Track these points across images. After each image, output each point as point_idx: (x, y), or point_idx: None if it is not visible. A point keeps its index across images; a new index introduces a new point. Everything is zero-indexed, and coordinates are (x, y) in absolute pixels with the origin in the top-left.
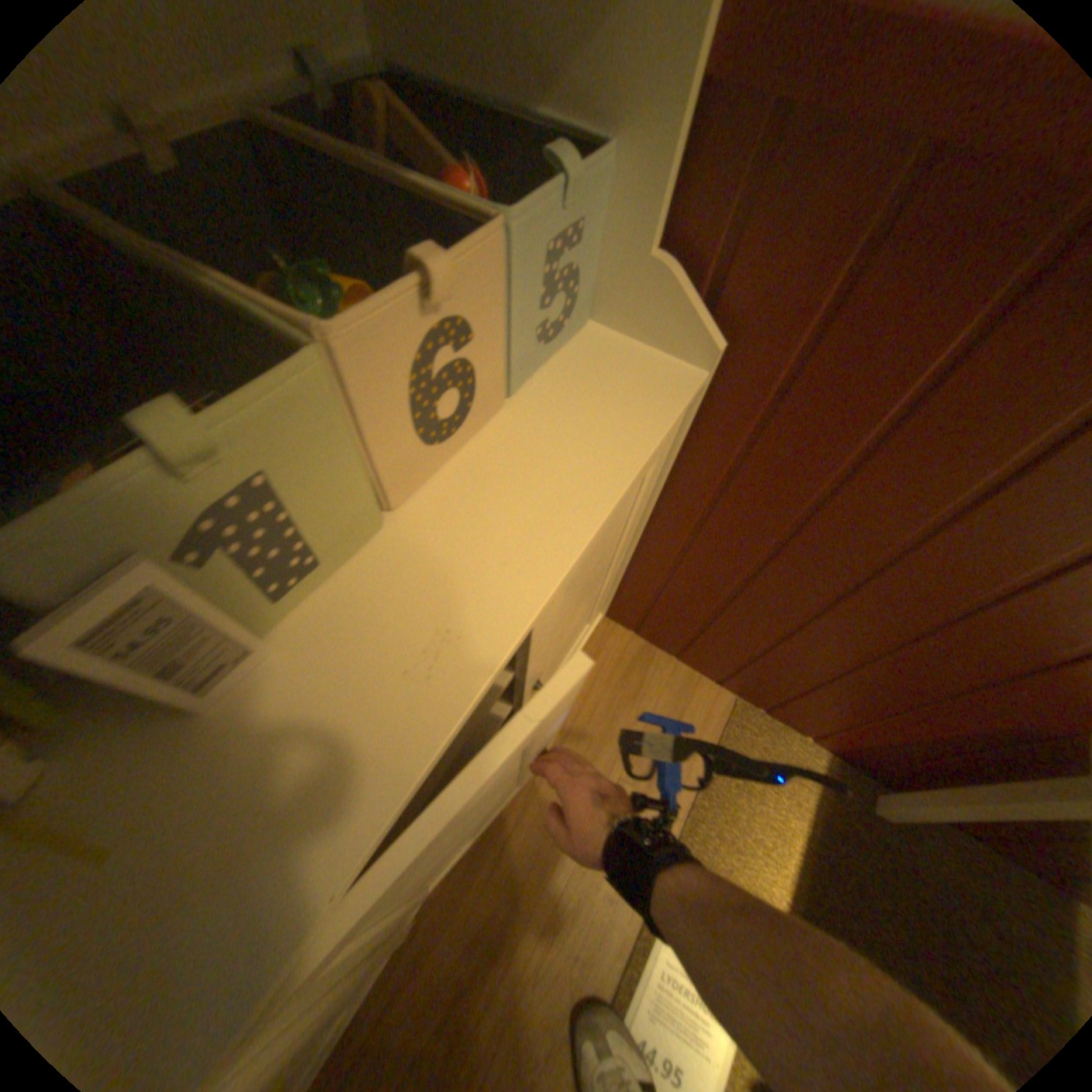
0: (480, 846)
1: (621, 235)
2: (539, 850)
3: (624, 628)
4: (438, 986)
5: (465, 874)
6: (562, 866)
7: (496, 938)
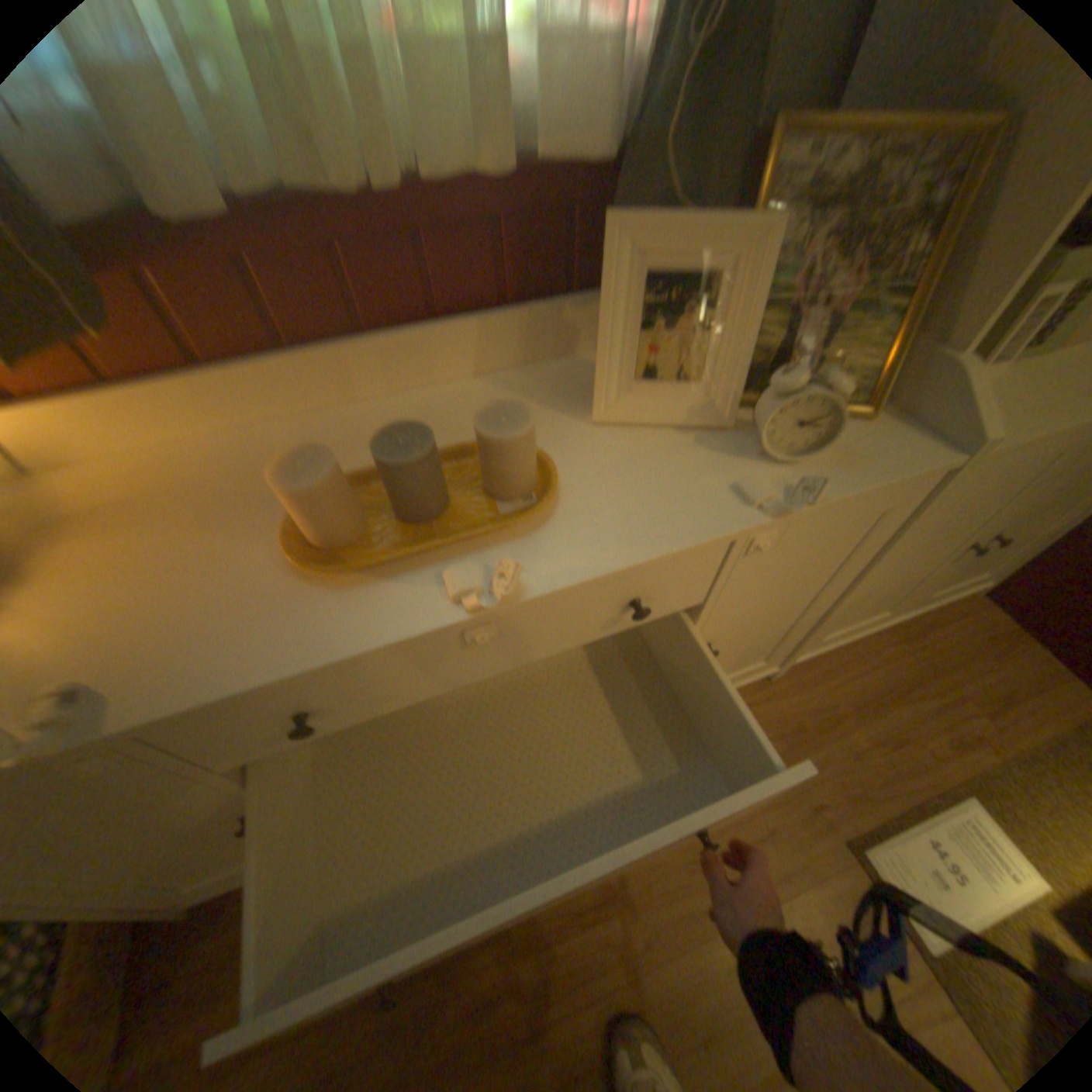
0: (837, 668)
1: None
2: (882, 695)
3: (1003, 611)
4: (788, 716)
5: (822, 675)
6: (898, 714)
7: (835, 719)
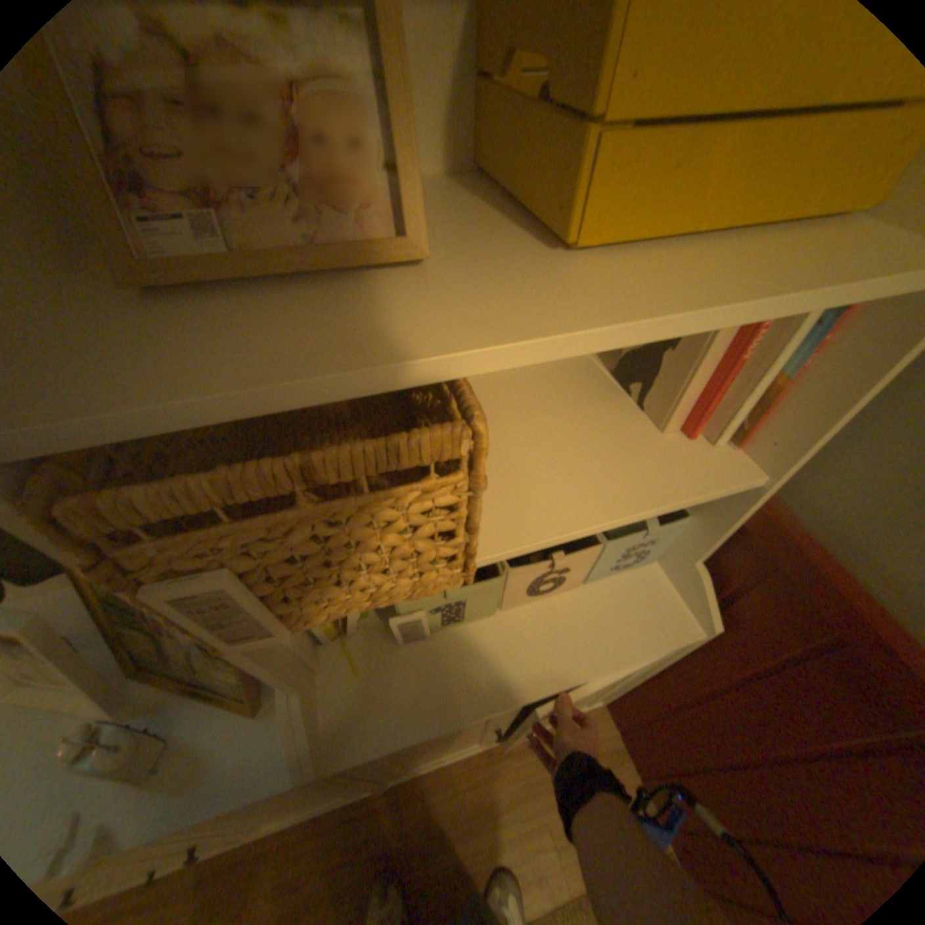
0: (443, 784)
1: (684, 546)
2: (471, 820)
3: (615, 727)
4: (378, 839)
5: (426, 792)
6: (478, 843)
7: (419, 846)
